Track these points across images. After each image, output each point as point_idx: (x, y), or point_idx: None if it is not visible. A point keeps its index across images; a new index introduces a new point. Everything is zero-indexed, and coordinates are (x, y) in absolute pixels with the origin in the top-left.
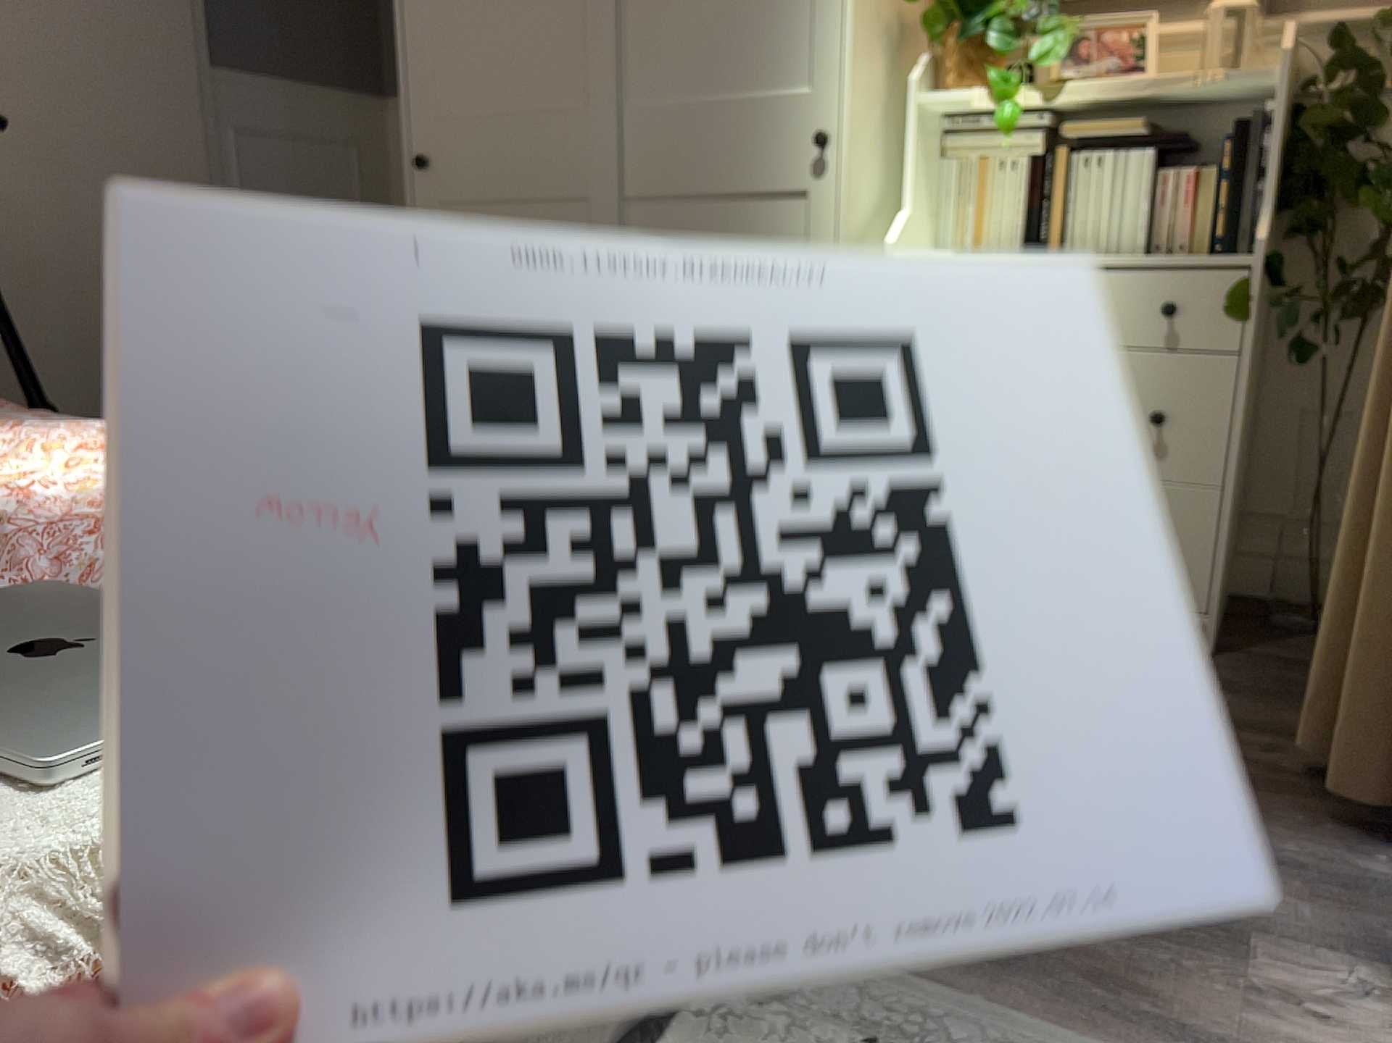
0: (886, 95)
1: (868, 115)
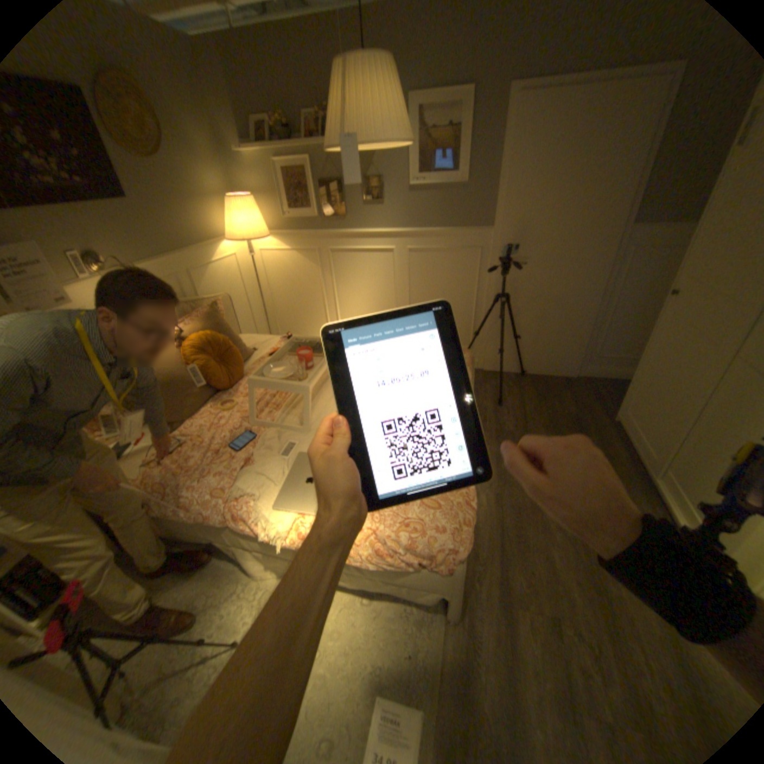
0: None
1: None
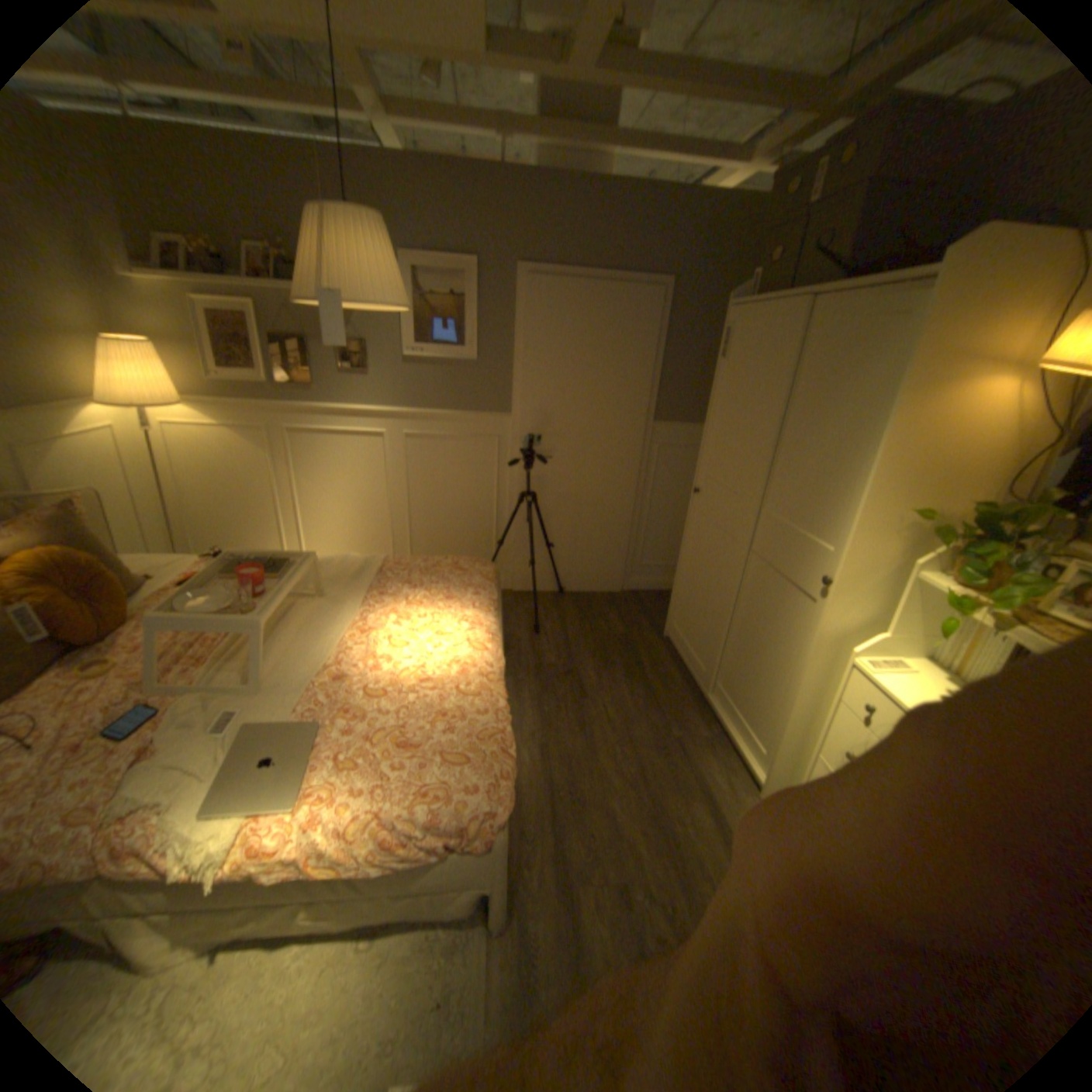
0: (906, 563)
1: (873, 577)
